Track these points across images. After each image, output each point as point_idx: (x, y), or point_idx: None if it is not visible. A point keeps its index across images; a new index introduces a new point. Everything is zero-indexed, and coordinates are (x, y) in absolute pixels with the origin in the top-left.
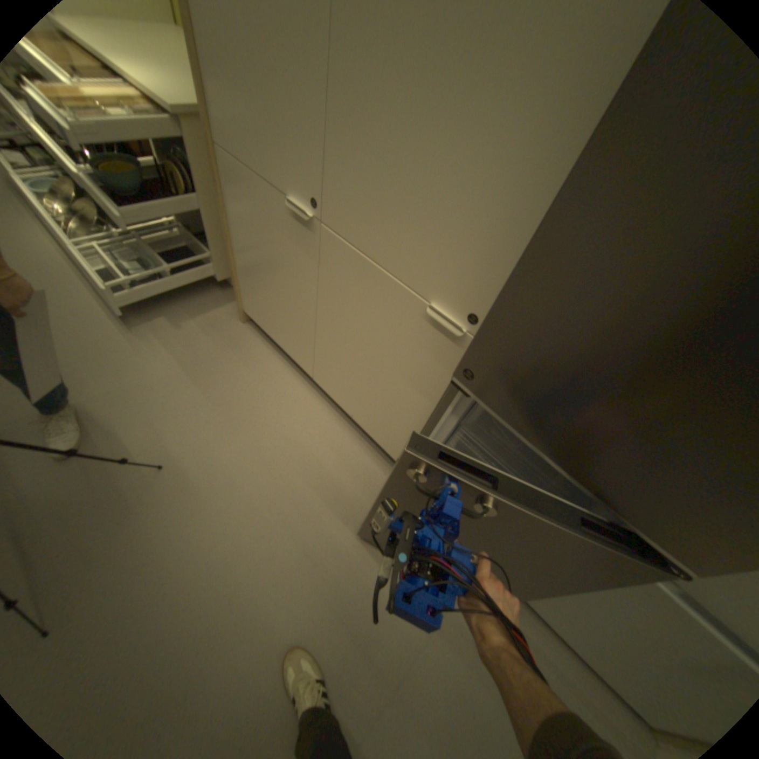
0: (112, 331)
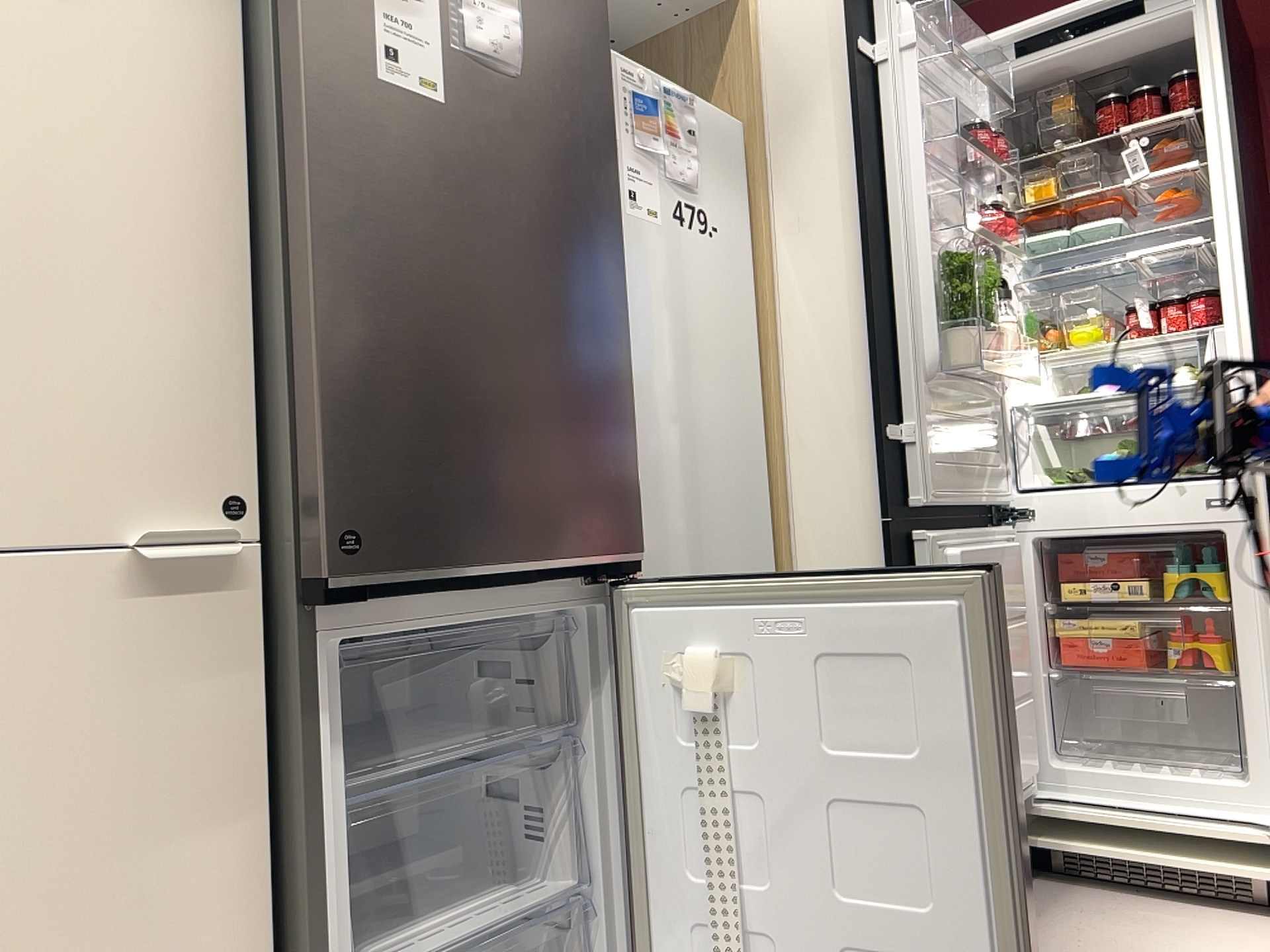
0: None
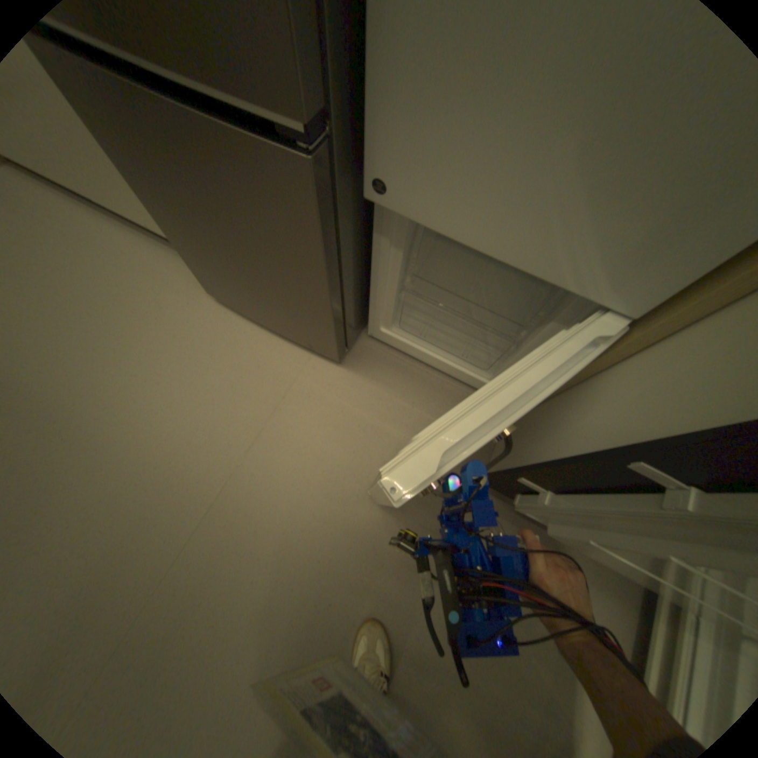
0: None
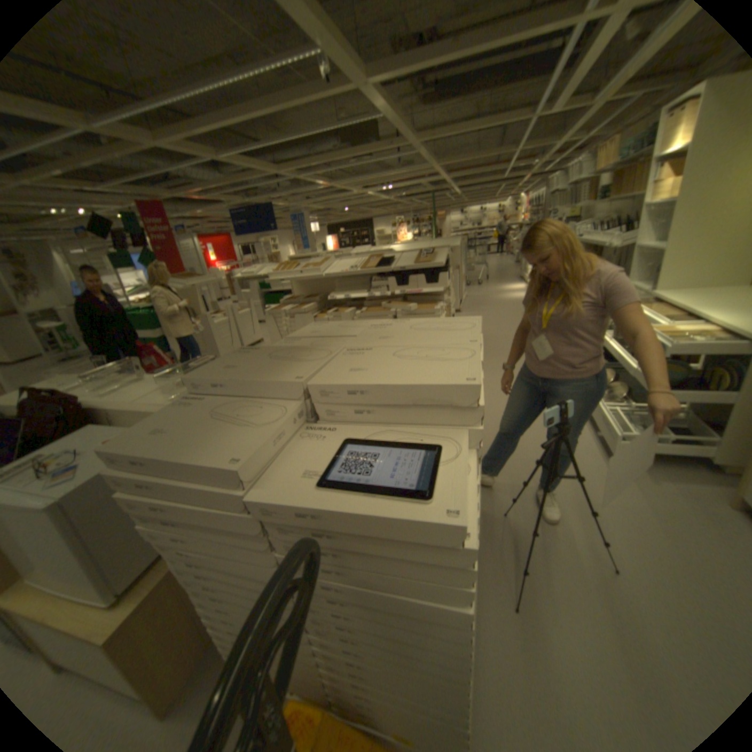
0: (602, 466)
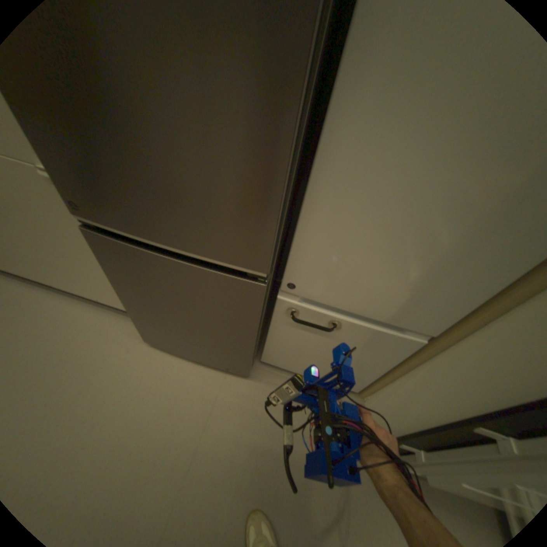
0: None
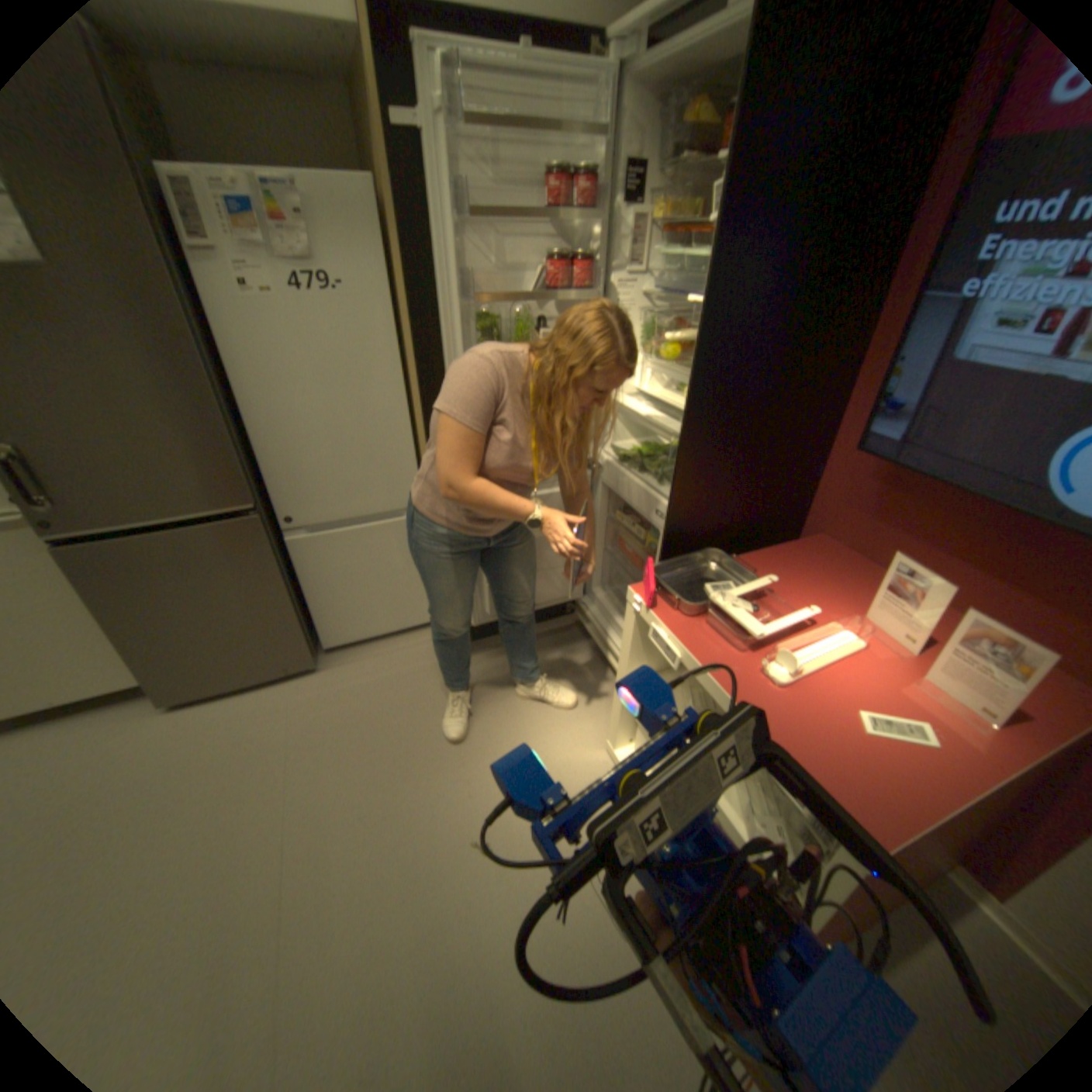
0: None
